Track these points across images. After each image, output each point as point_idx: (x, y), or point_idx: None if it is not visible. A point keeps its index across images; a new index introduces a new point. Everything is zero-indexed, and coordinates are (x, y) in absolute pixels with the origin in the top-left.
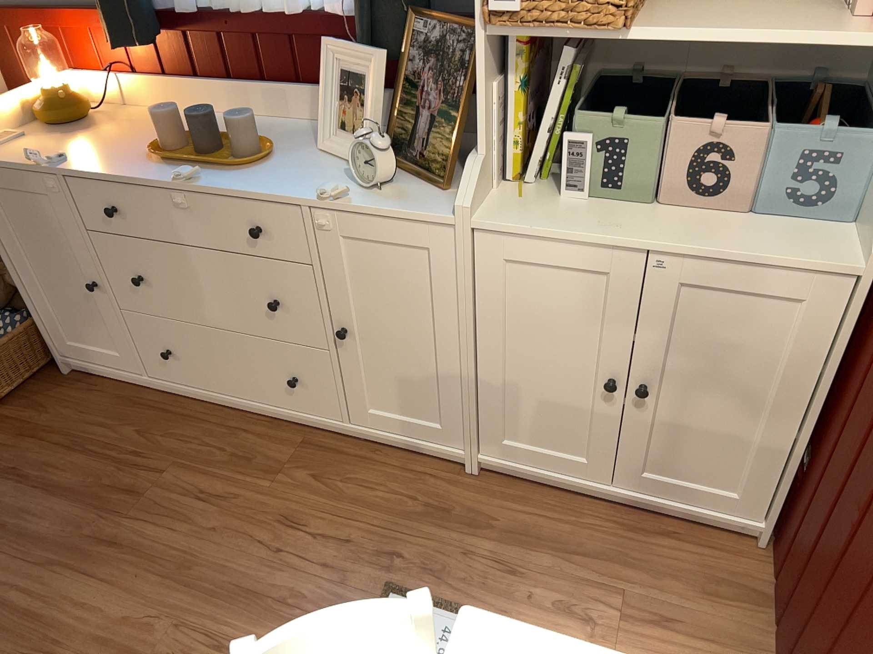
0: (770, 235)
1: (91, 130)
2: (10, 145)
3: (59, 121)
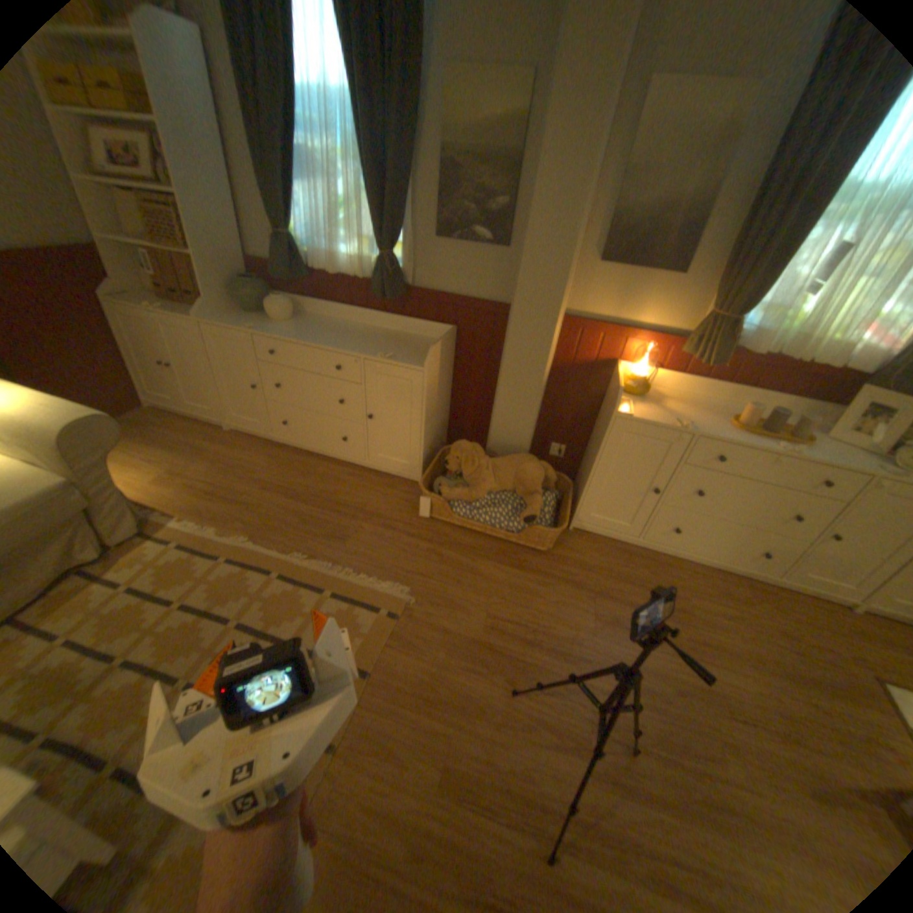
0: None
1: (654, 399)
2: (629, 406)
3: (642, 392)
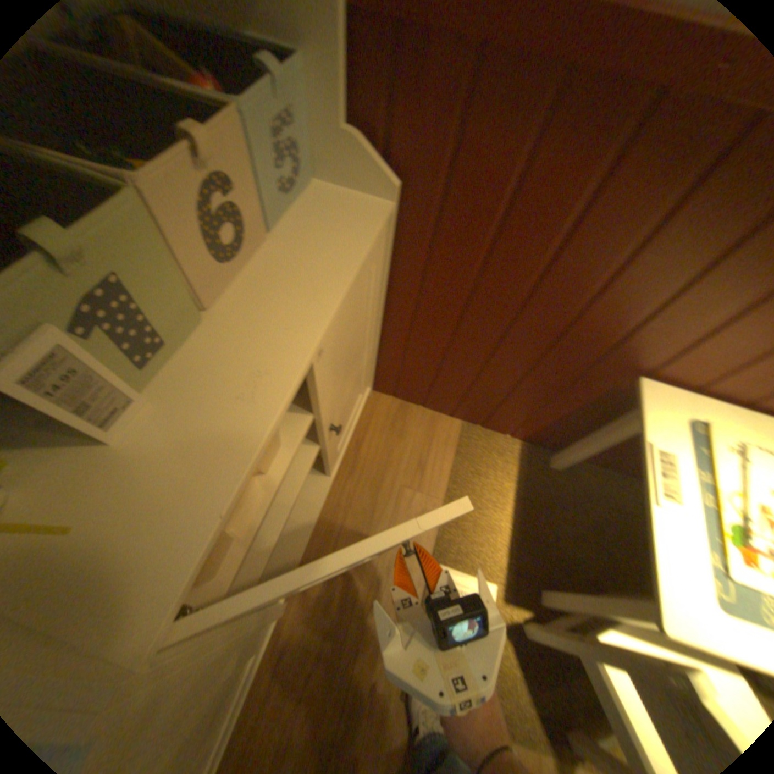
0: (319, 232)
1: None
2: None
3: None
